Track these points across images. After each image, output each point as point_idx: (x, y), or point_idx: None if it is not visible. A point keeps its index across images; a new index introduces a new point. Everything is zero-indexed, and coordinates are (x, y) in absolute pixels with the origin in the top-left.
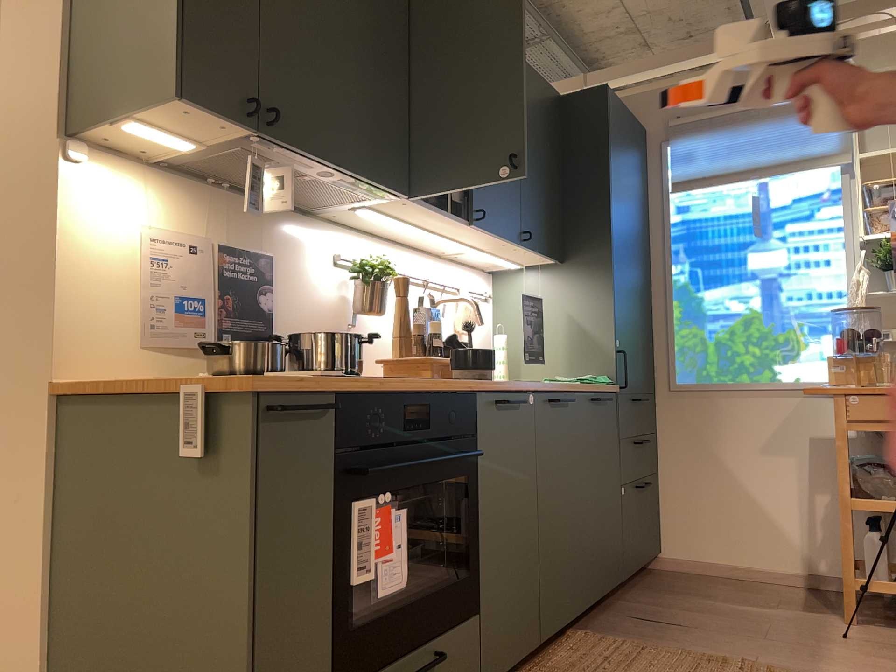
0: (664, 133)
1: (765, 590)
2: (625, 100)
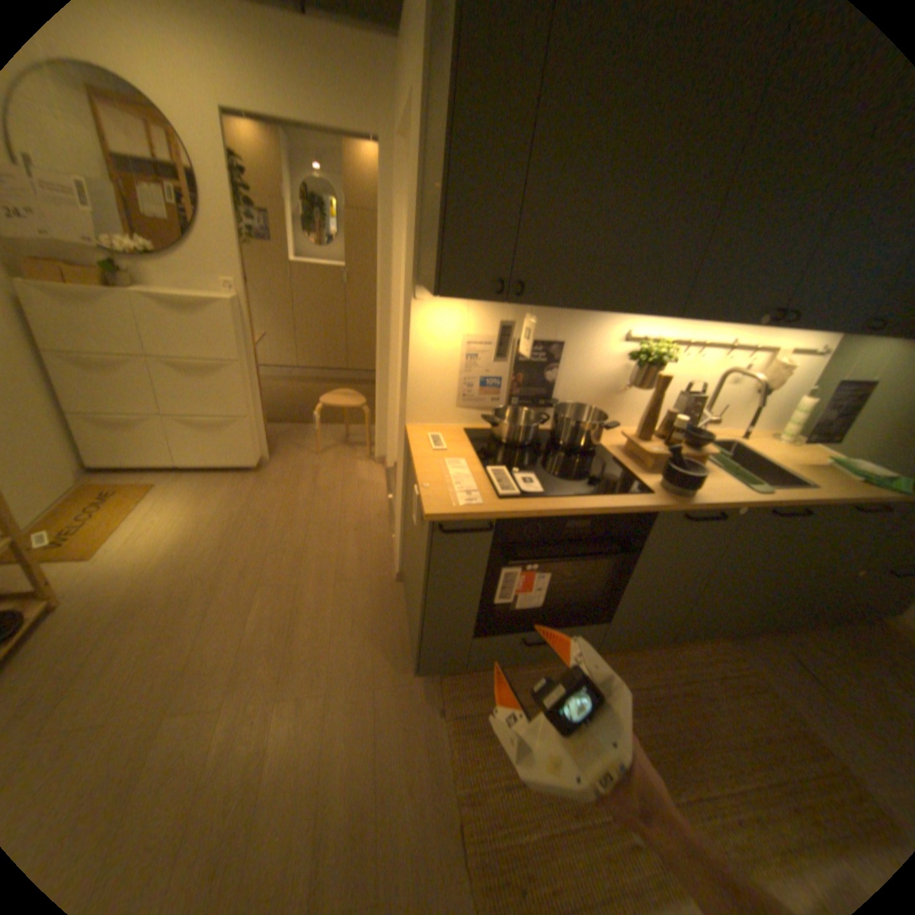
0: None
1: None
2: None
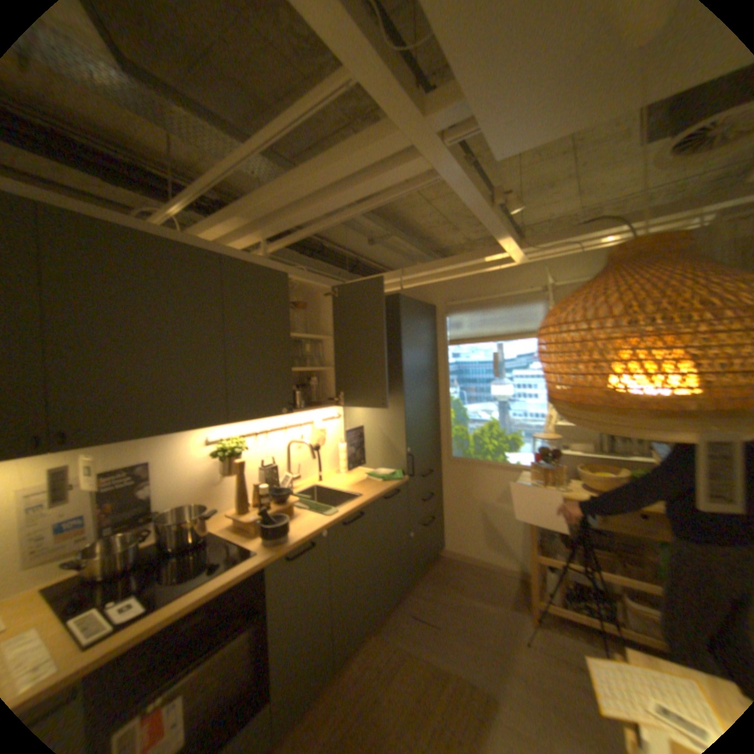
0: (446, 309)
1: (496, 584)
2: (424, 287)
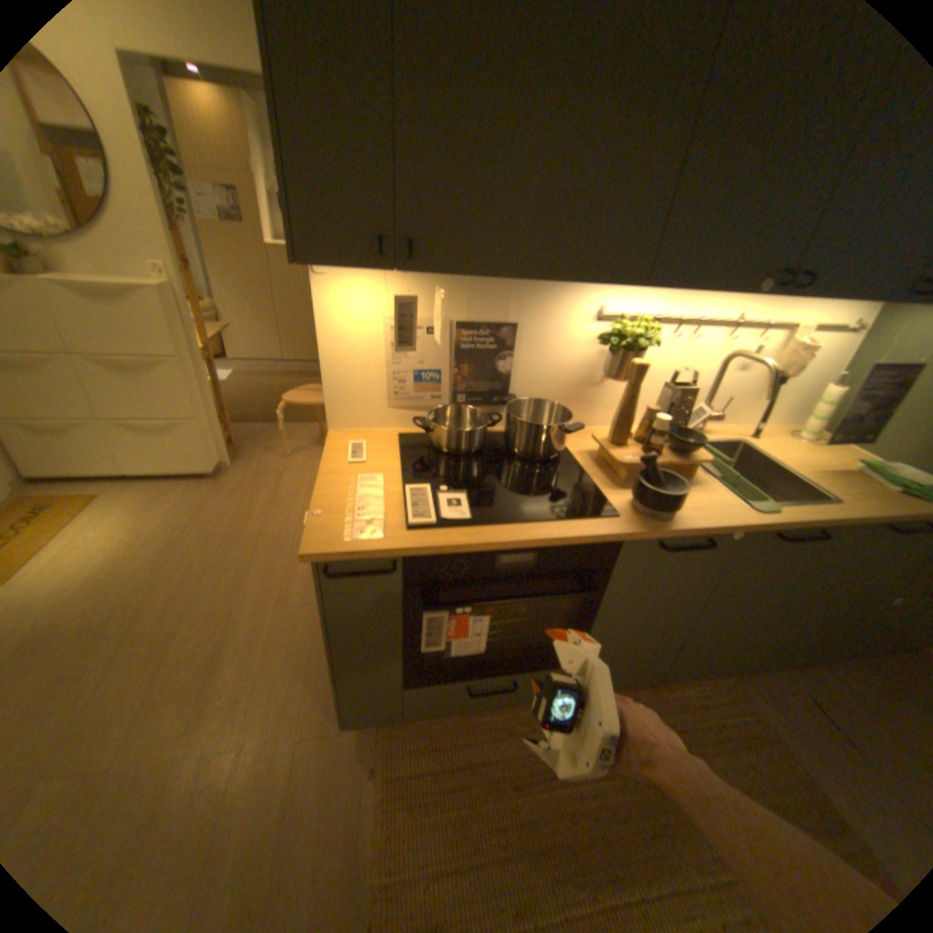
0: None
1: None
2: None
